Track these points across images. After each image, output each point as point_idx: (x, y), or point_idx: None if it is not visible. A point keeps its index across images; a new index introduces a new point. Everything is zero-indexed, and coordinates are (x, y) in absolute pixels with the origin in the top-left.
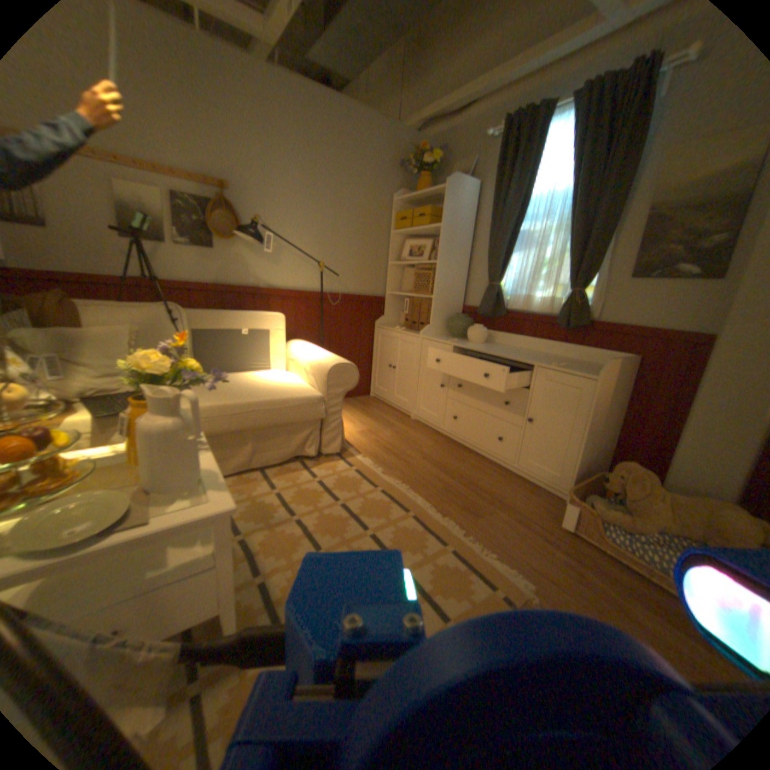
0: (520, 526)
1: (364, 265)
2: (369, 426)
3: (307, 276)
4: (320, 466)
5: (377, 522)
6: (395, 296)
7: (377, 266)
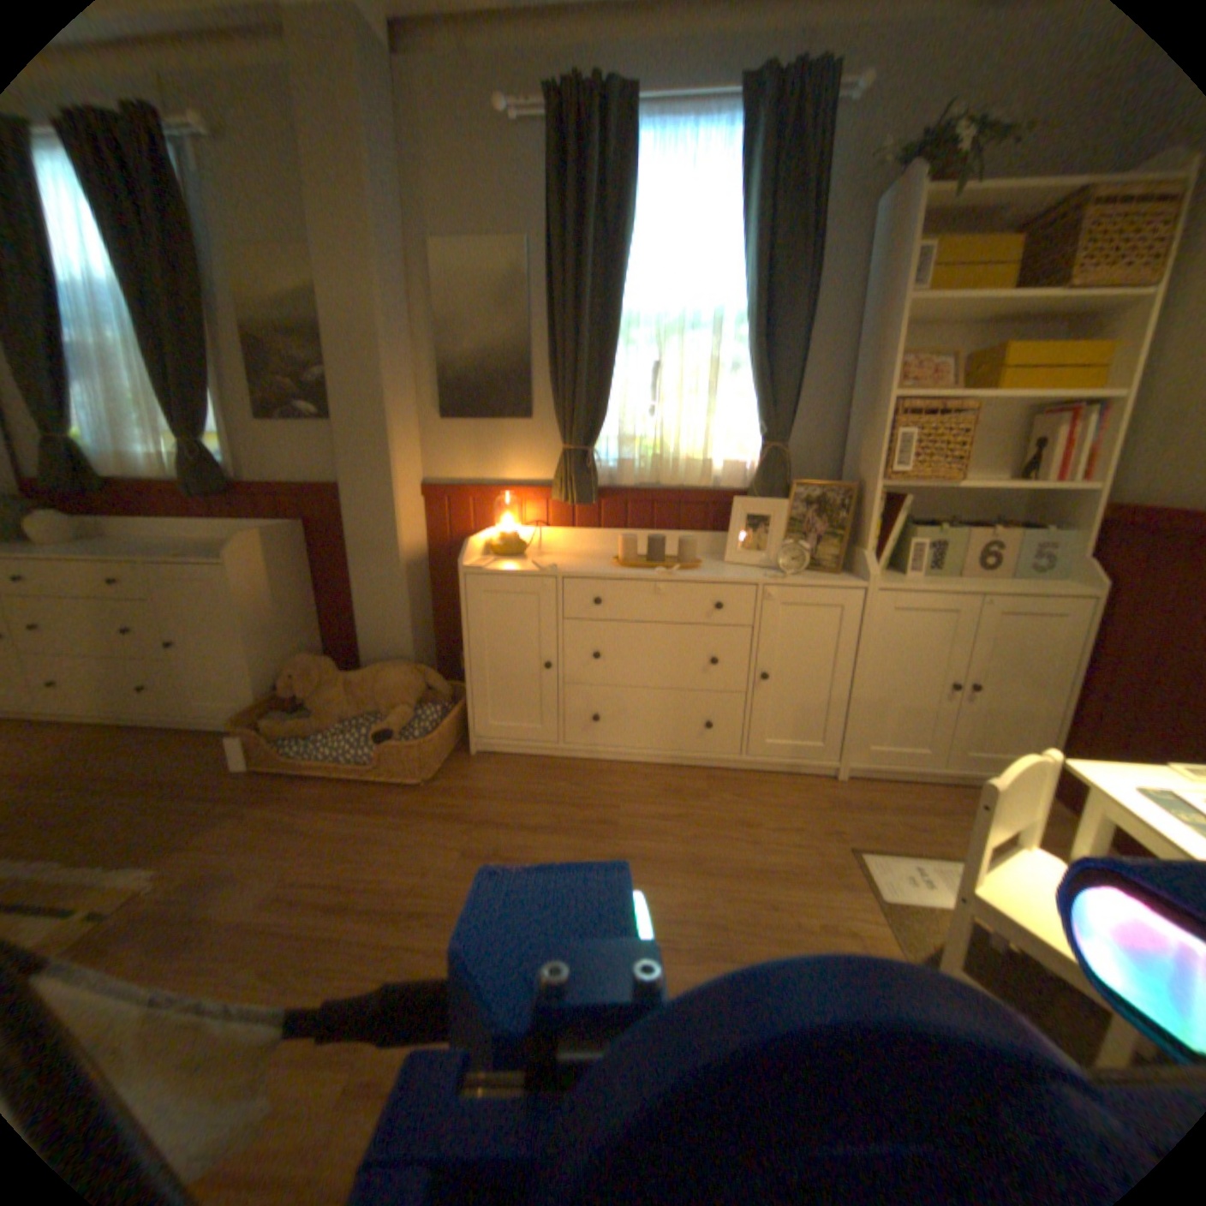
0: (165, 802)
1: None
2: None
3: None
4: None
5: None
6: None
7: None
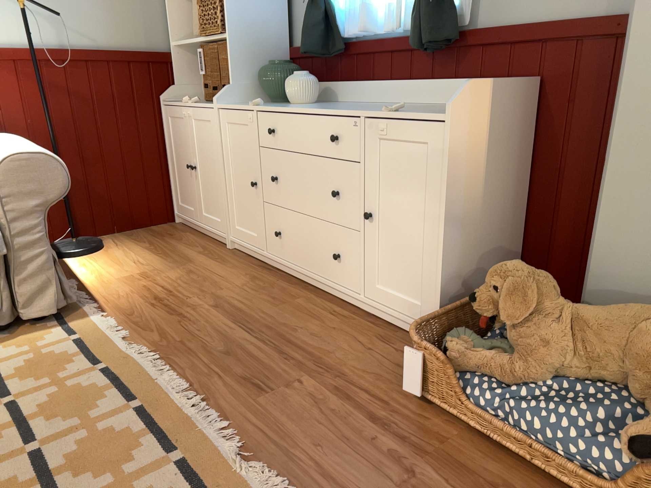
0: (334, 397)
1: (120, 0)
2: (148, 266)
3: (10, 23)
4: (14, 341)
5: (62, 424)
6: (189, 52)
7: (147, 2)
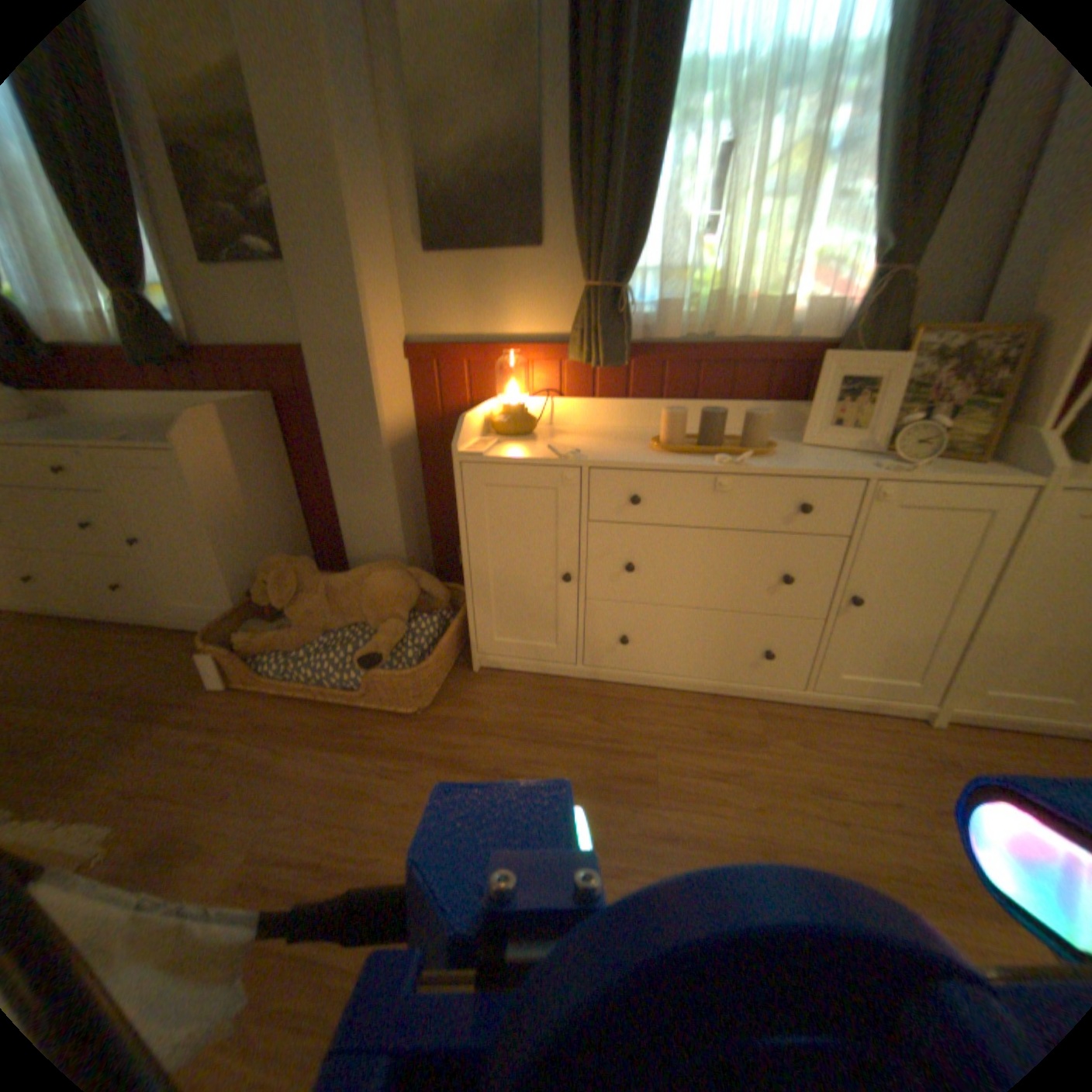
0: (137, 724)
1: None
2: None
3: None
4: None
5: None
6: None
7: None
